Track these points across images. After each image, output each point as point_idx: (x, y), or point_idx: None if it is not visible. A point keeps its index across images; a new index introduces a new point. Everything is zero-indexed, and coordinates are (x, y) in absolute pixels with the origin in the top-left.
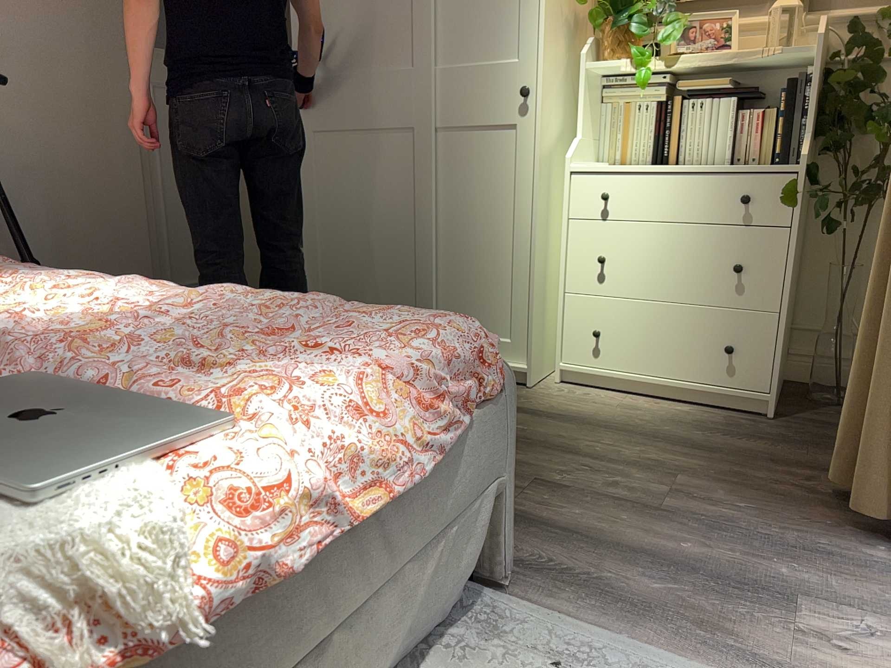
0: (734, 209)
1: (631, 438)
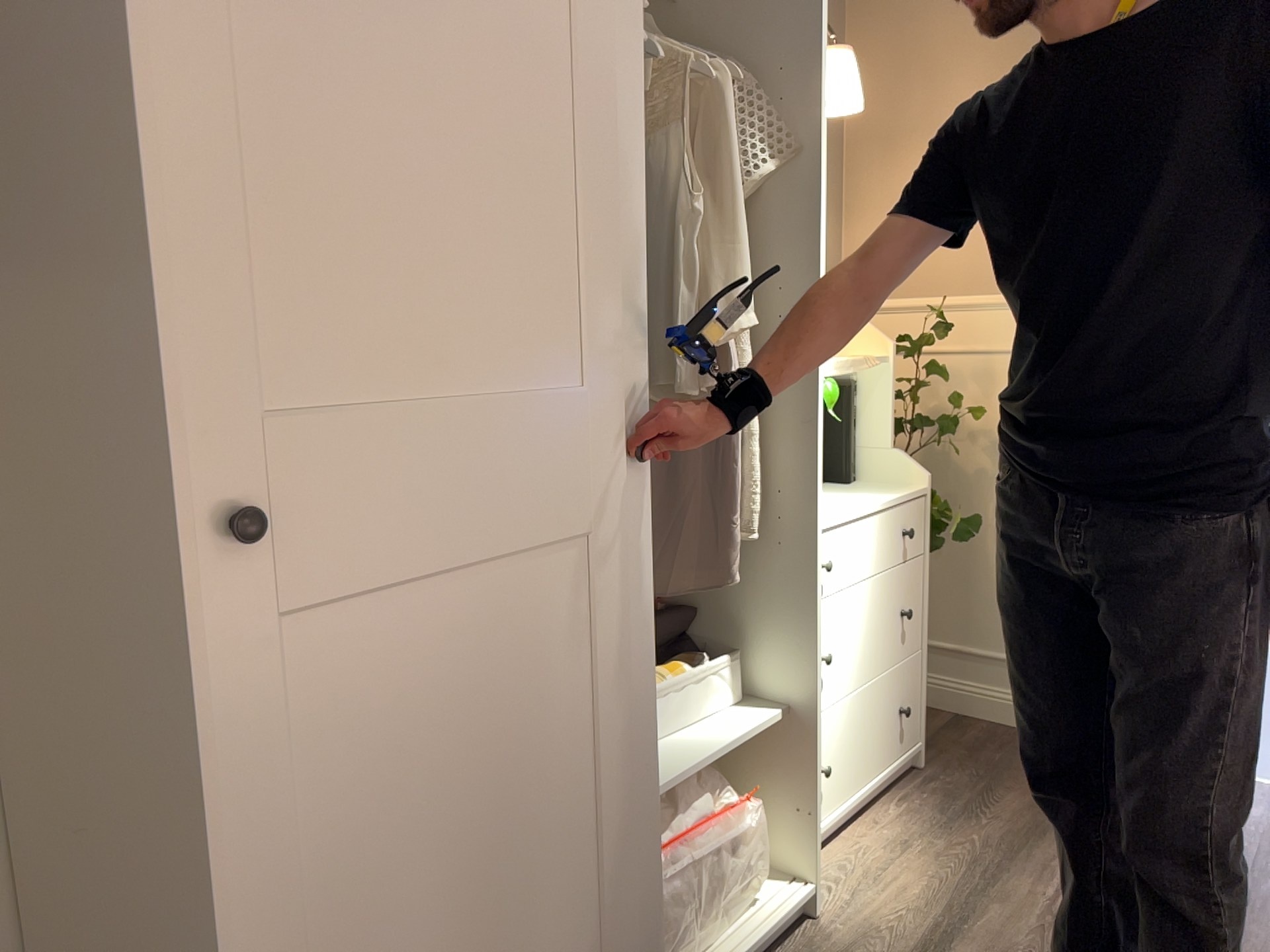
0: (900, 546)
1: (1016, 869)
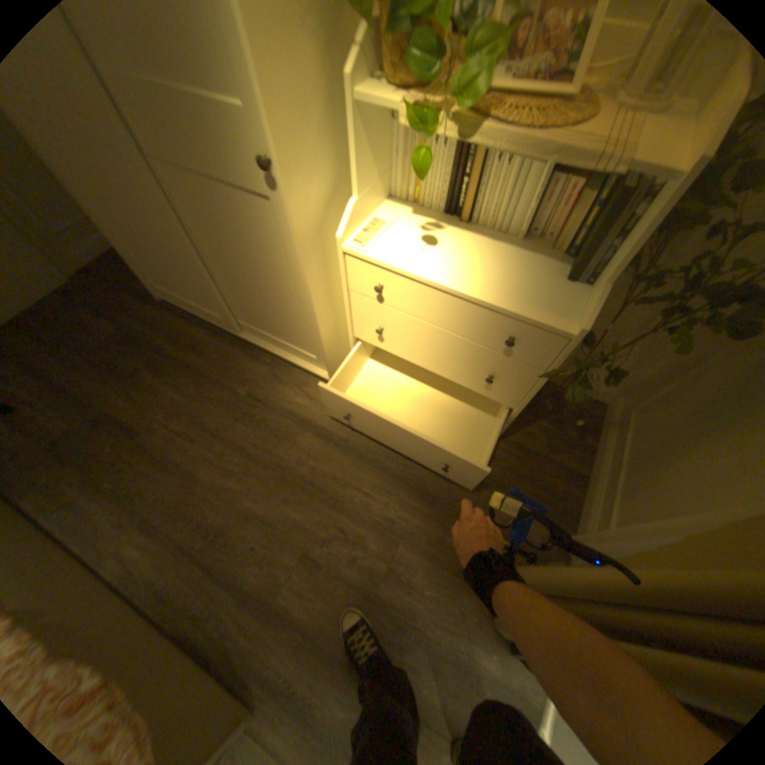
0: (497, 340)
1: (384, 477)
